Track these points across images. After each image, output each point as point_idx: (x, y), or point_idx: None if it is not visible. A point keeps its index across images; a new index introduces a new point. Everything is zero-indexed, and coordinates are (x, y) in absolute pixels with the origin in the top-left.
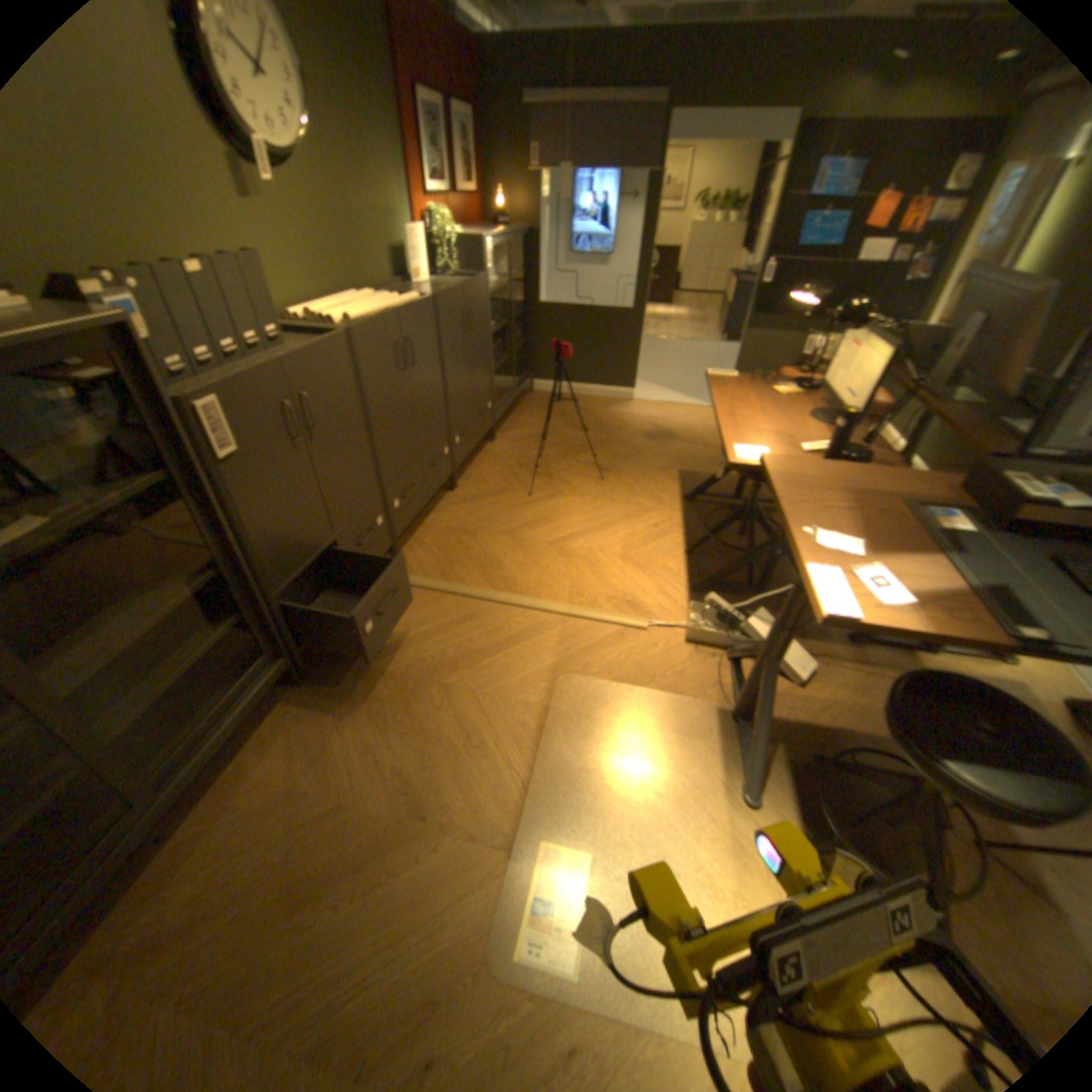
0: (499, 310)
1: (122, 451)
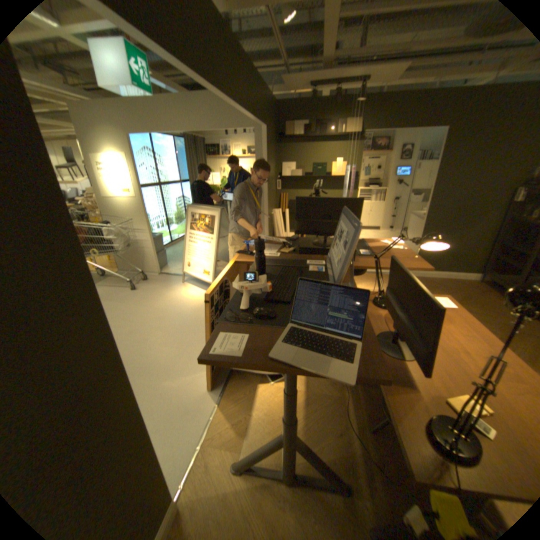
0: None
1: None
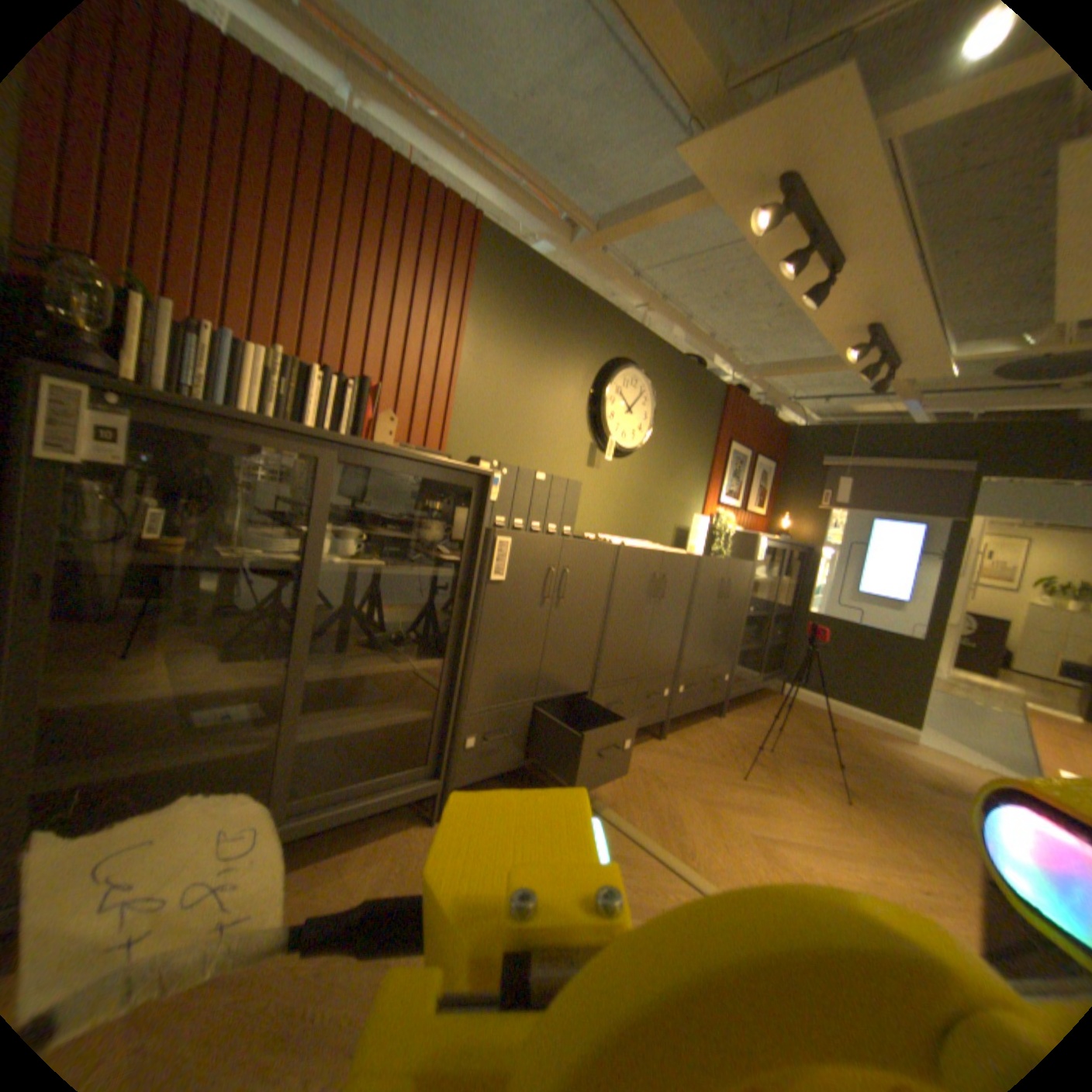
0: (760, 600)
1: (439, 549)
